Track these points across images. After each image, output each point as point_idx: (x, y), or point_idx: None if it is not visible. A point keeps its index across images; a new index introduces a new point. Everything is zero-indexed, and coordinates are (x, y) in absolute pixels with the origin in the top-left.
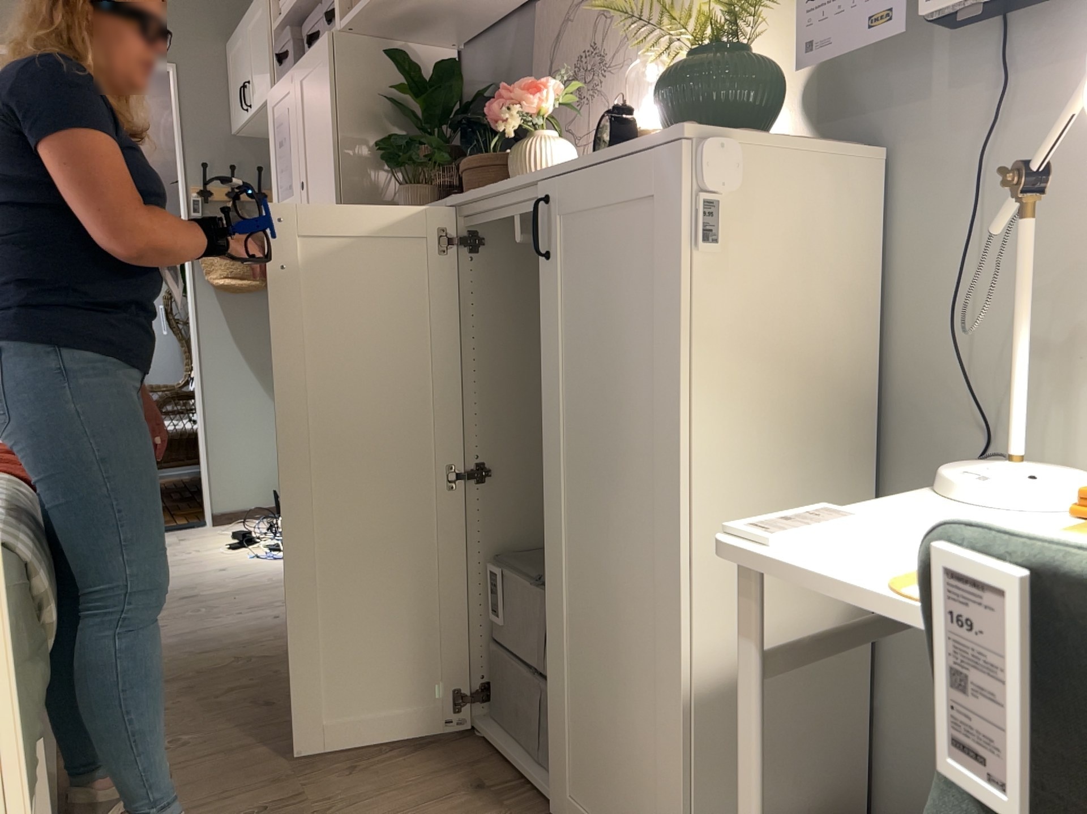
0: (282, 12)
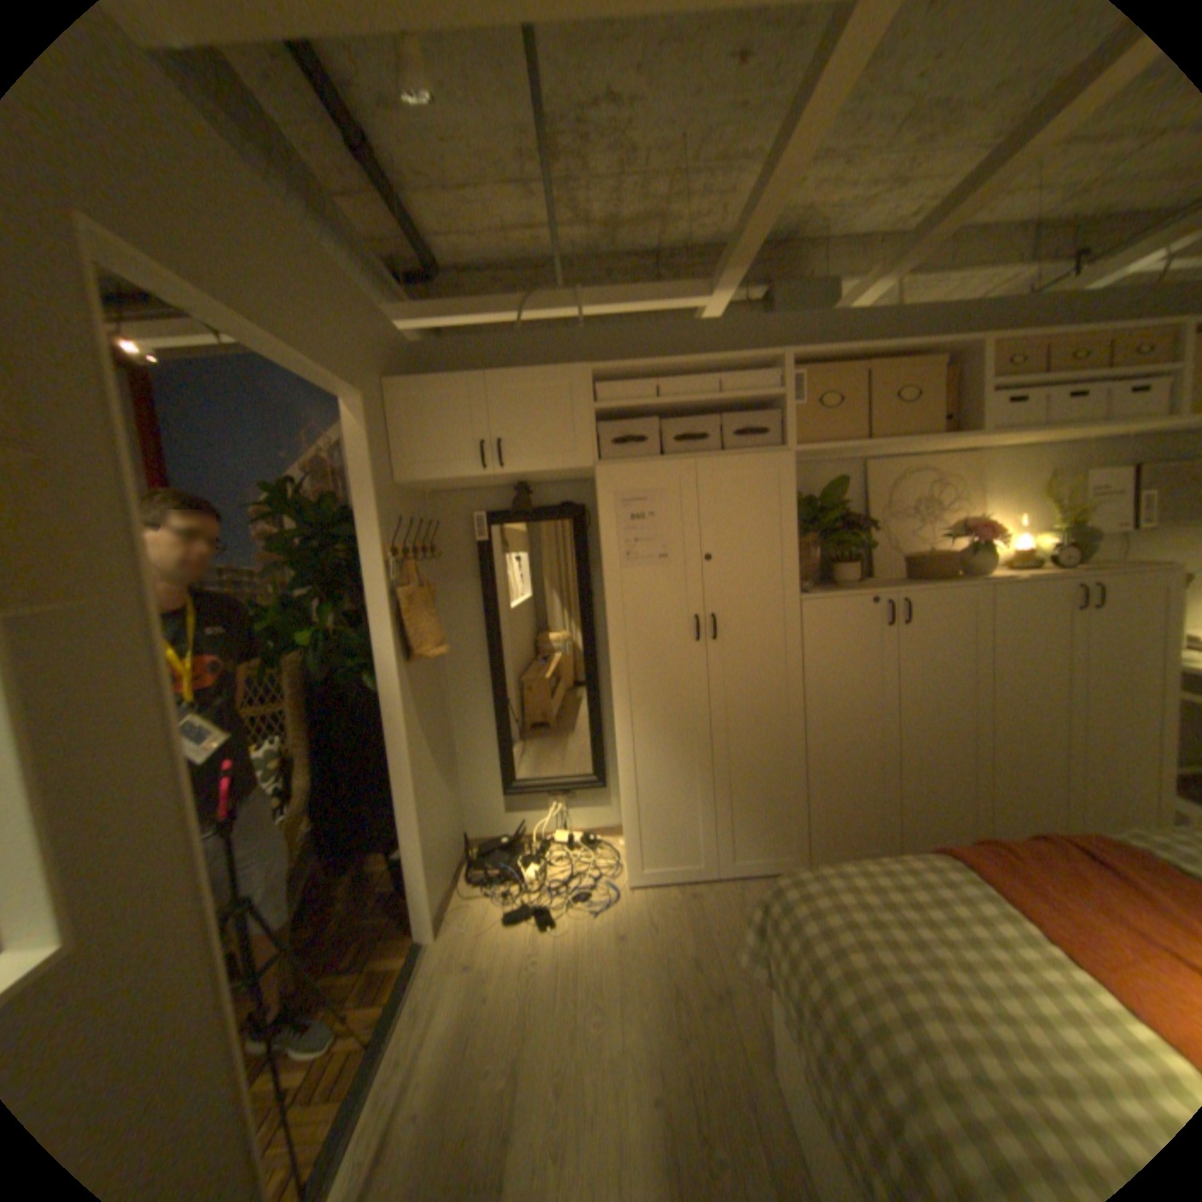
0: (598, 396)
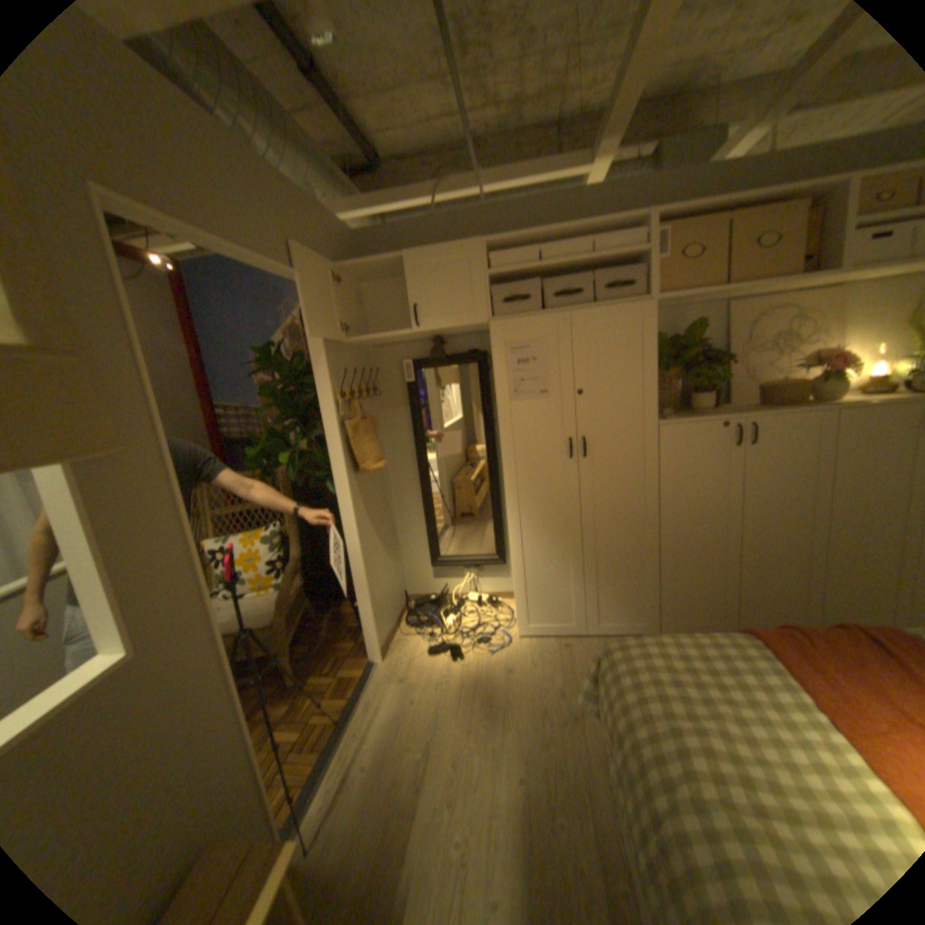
0: (491, 263)
